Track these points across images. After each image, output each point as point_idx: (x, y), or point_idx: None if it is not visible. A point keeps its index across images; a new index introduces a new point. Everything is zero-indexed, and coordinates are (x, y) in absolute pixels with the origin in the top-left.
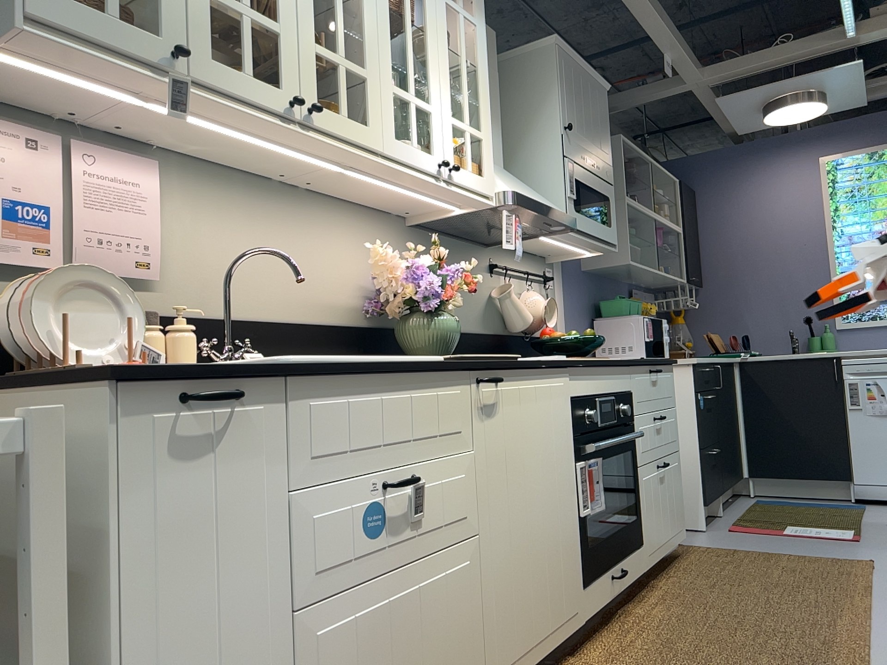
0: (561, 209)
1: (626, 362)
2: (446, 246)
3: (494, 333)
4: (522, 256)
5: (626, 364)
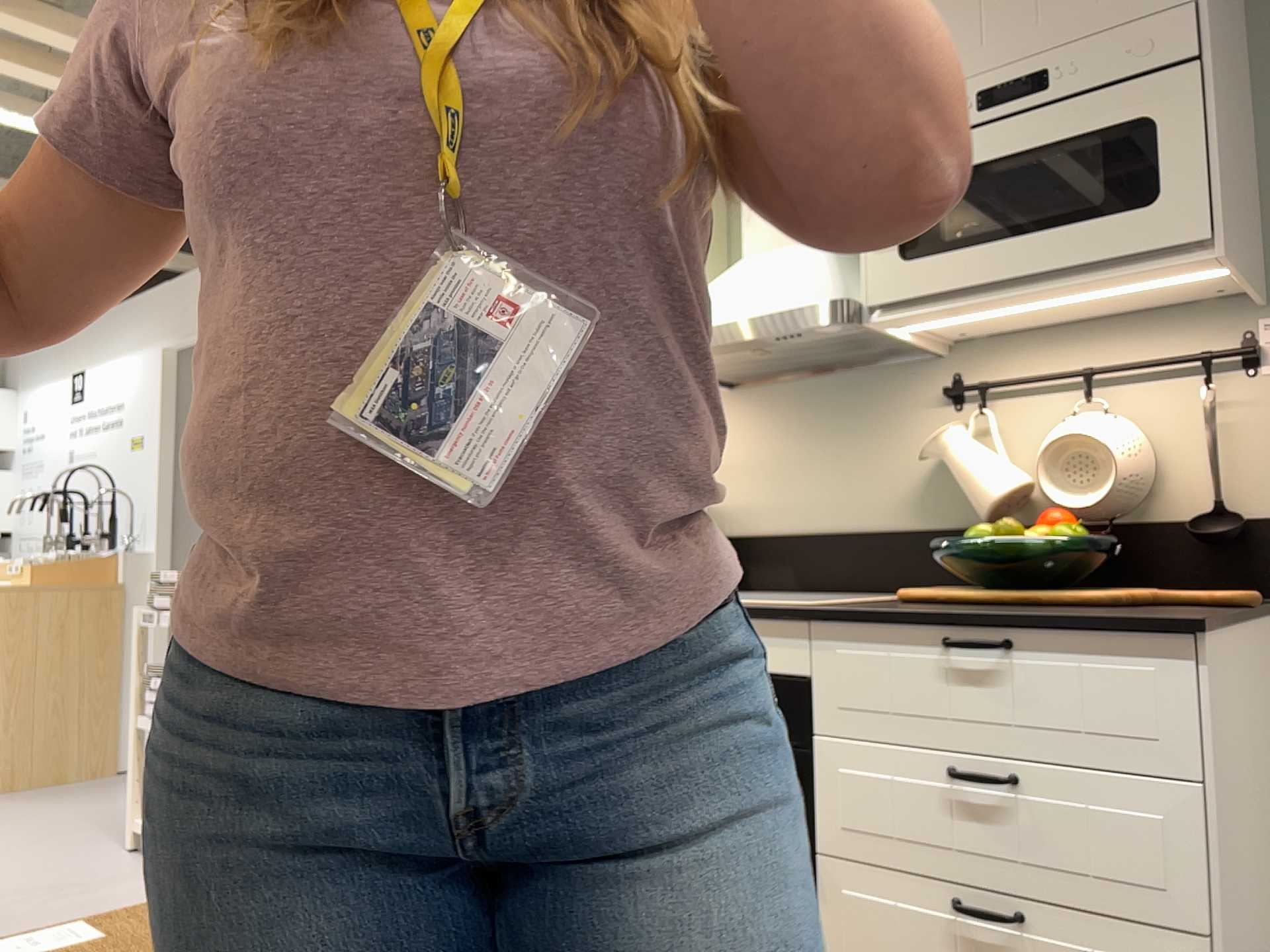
0: (809, 295)
1: (755, 611)
2: (810, 394)
3: (951, 525)
4: (1090, 329)
5: (756, 616)
